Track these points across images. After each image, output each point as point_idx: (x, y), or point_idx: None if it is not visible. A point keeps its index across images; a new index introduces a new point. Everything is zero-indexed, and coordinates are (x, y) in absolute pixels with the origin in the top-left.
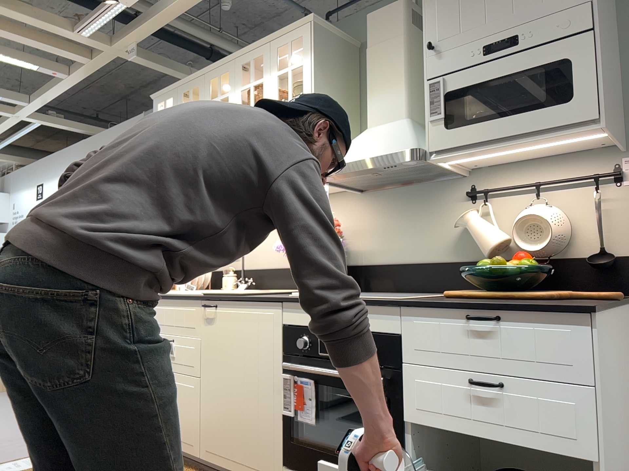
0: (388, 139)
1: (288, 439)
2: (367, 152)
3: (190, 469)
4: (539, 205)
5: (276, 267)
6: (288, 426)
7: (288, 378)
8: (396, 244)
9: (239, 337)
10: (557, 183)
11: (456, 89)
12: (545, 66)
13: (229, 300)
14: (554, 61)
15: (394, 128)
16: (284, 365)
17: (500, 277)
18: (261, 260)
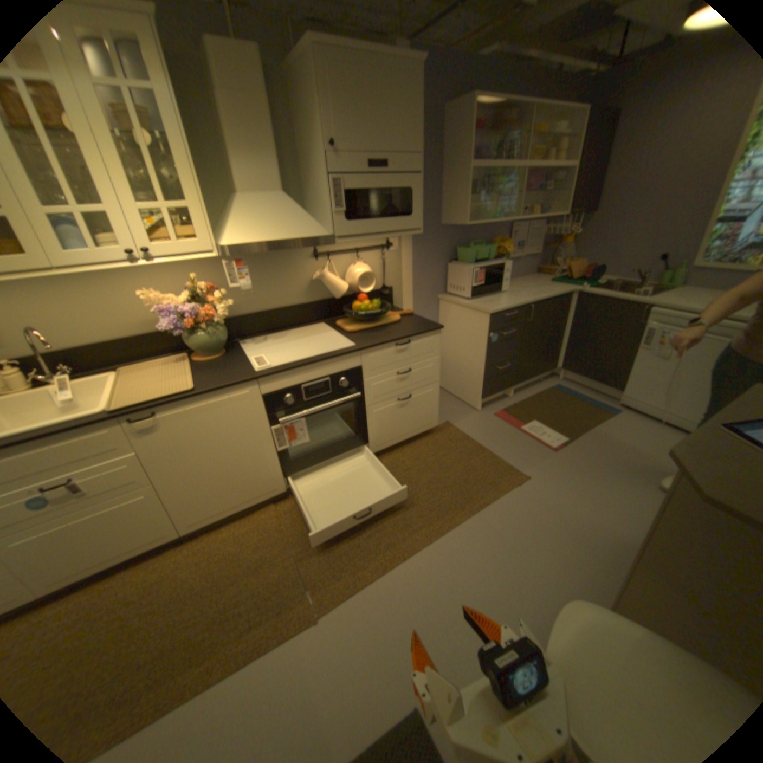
0: (289, 218)
1: (285, 461)
2: (281, 231)
3: (163, 553)
4: (358, 263)
5: (100, 341)
6: (283, 455)
7: (277, 428)
8: (260, 296)
9: (208, 425)
10: (365, 249)
11: (352, 190)
12: (400, 189)
13: (180, 401)
14: (405, 188)
15: (284, 205)
16: (268, 422)
17: (368, 314)
18: (63, 339)
